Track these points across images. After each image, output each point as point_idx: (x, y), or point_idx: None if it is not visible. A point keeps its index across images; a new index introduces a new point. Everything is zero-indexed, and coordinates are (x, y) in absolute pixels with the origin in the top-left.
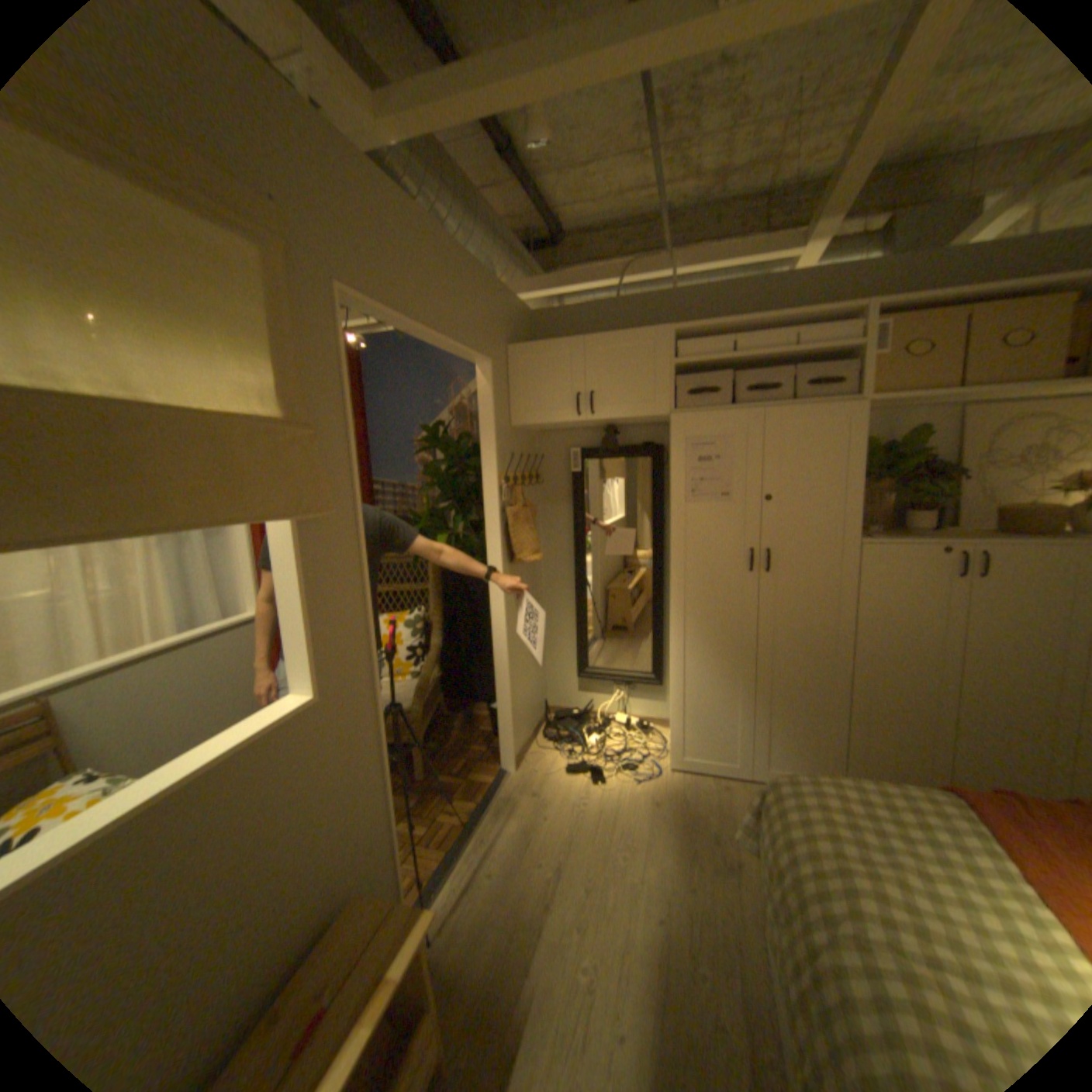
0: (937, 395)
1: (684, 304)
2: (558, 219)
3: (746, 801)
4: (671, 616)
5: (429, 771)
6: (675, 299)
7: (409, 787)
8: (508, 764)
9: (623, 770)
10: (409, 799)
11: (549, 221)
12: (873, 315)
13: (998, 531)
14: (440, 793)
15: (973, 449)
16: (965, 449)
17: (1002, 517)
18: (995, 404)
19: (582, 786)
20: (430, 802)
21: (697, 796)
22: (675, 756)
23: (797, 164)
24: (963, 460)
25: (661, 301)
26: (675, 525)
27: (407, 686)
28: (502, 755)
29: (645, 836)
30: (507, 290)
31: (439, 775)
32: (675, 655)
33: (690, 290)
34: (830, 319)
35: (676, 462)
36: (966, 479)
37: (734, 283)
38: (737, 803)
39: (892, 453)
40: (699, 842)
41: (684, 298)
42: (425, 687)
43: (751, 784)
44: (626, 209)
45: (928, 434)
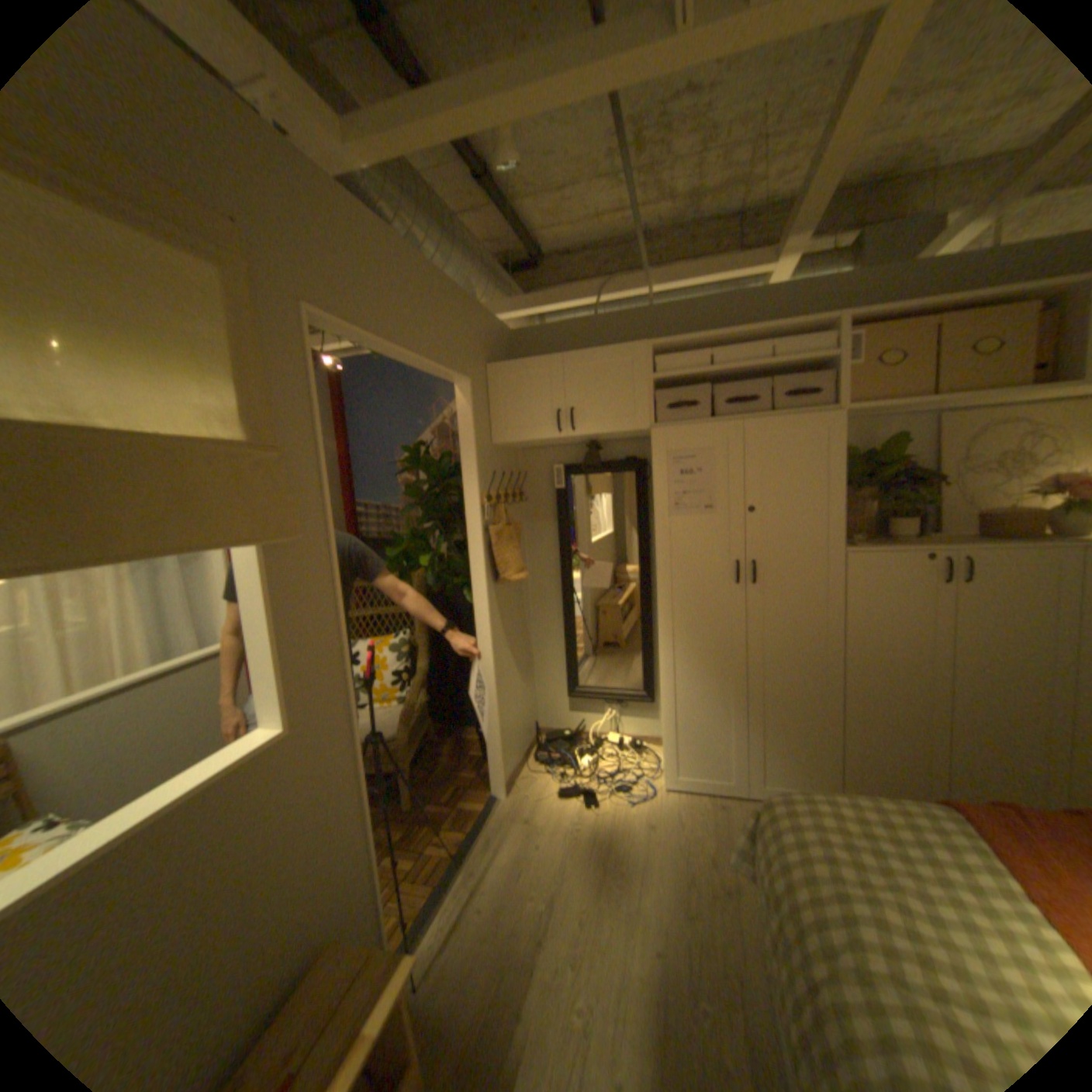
0: (912, 403)
1: (660, 320)
2: (536, 241)
3: (743, 820)
4: (659, 631)
5: (416, 801)
6: (652, 316)
7: (395, 818)
8: (498, 790)
9: (617, 792)
10: (395, 832)
11: (527, 244)
12: (845, 327)
13: (980, 536)
14: (427, 824)
15: (950, 456)
16: (943, 455)
17: (982, 522)
18: (970, 411)
19: (574, 810)
20: (417, 833)
21: (692, 817)
22: (669, 775)
23: (765, 185)
24: (941, 466)
25: (638, 318)
26: (660, 539)
27: (392, 712)
28: (492, 781)
29: (640, 861)
30: (486, 310)
31: (426, 804)
32: (665, 671)
33: (666, 307)
34: (803, 332)
35: (657, 475)
36: (945, 485)
37: (709, 299)
38: (733, 823)
39: (871, 461)
40: (695, 865)
41: (660, 314)
42: (411, 712)
43: (747, 802)
44: (603, 231)
45: (905, 441)
